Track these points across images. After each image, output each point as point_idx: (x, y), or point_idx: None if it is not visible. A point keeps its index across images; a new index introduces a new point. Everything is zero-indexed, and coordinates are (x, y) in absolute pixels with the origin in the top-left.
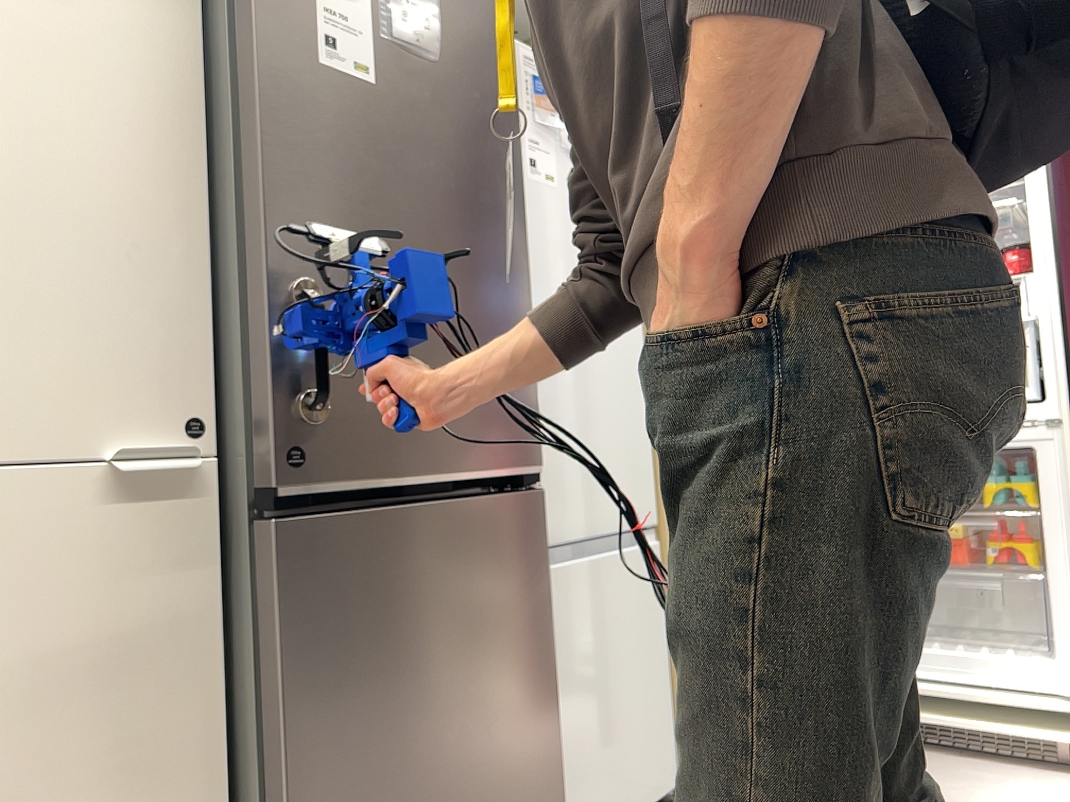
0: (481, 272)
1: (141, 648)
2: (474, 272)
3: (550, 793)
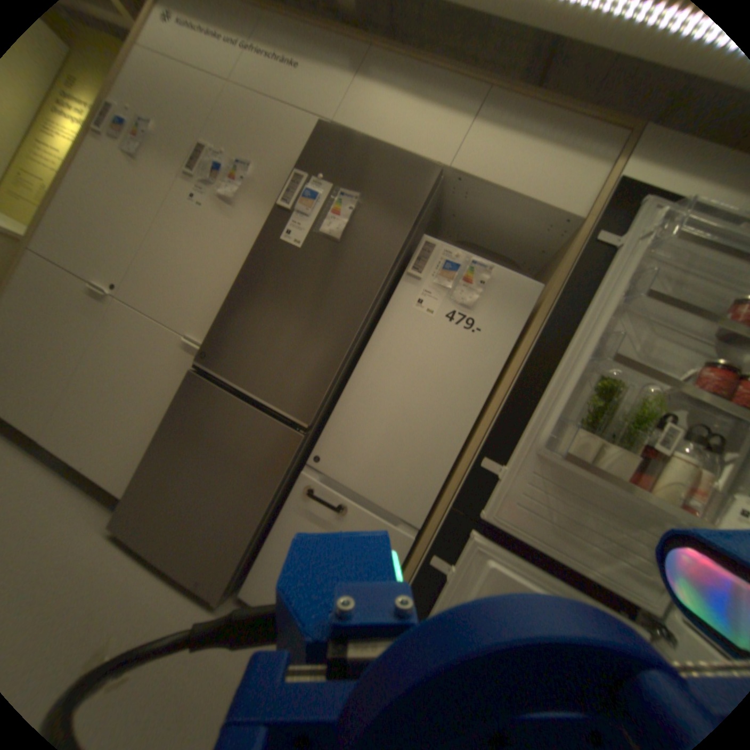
0: (318, 331)
1: (169, 389)
2: (314, 330)
3: (238, 555)
